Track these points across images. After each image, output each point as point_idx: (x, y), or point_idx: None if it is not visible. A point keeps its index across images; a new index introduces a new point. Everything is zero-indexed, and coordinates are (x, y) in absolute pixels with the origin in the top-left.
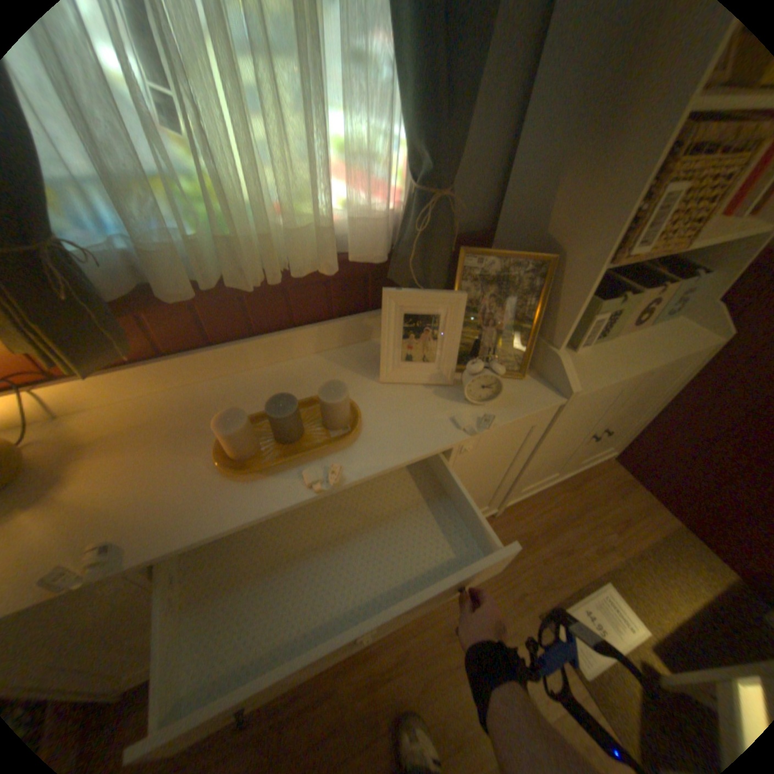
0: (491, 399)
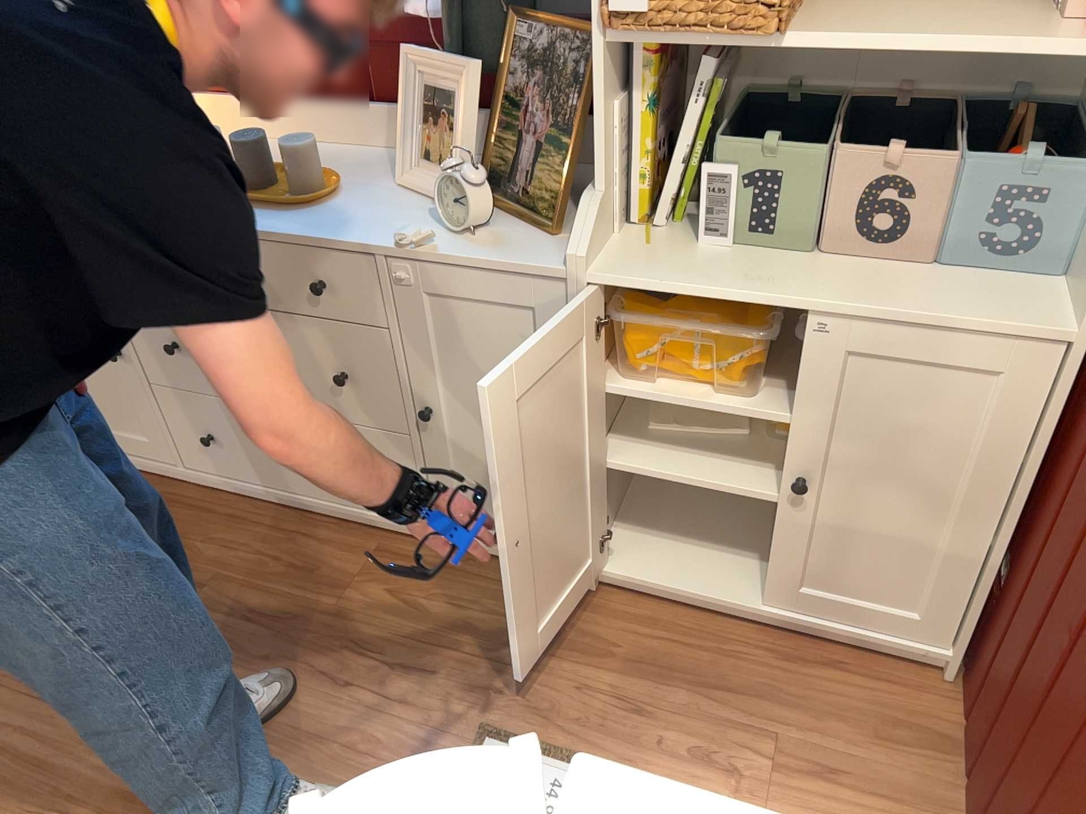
0: (465, 230)
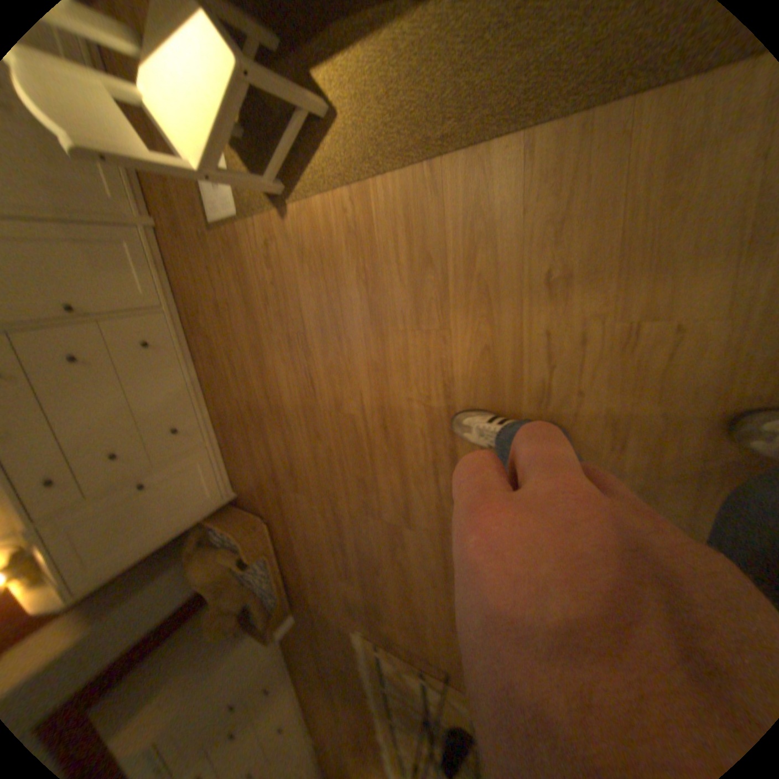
0: None
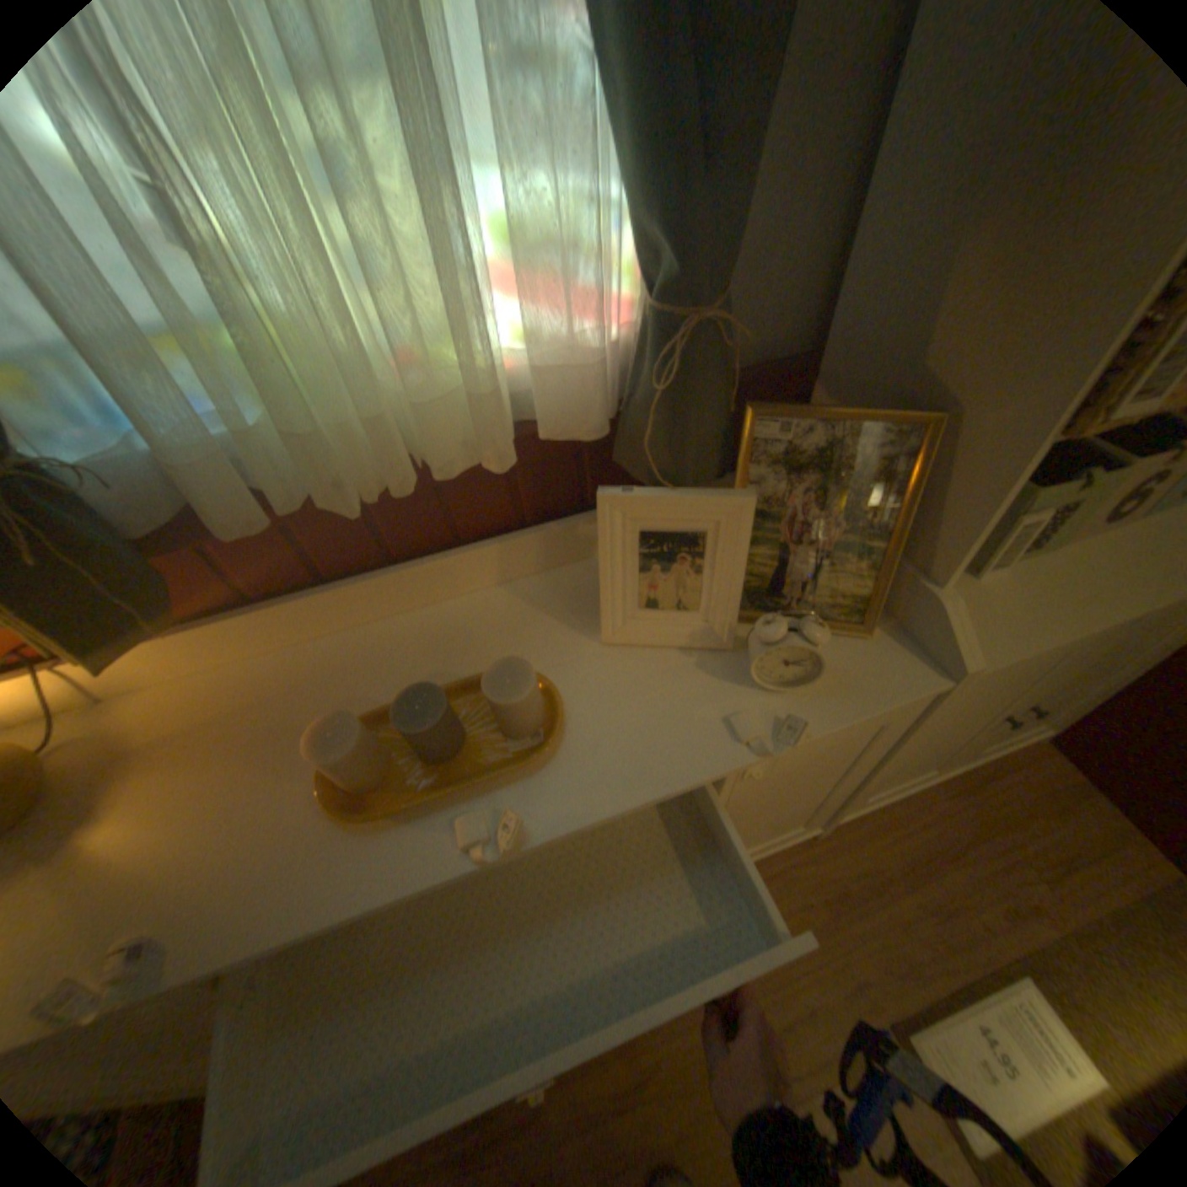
0: (803, 684)
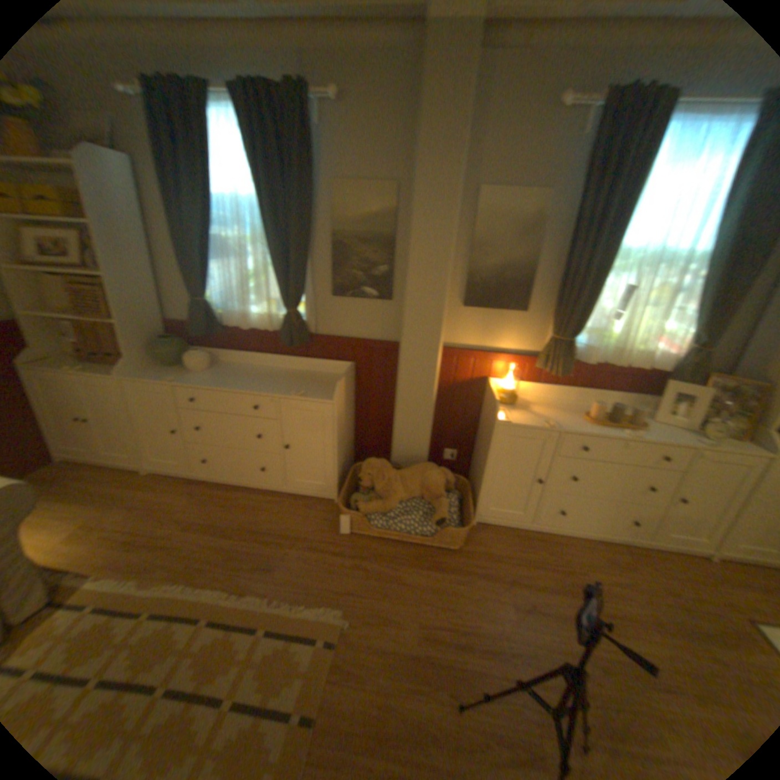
0: (721, 441)
